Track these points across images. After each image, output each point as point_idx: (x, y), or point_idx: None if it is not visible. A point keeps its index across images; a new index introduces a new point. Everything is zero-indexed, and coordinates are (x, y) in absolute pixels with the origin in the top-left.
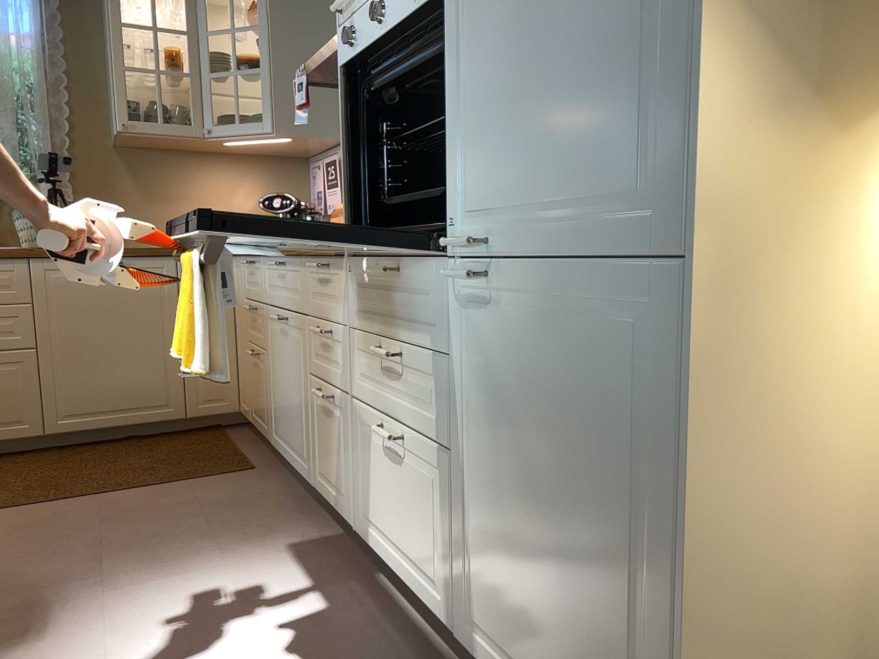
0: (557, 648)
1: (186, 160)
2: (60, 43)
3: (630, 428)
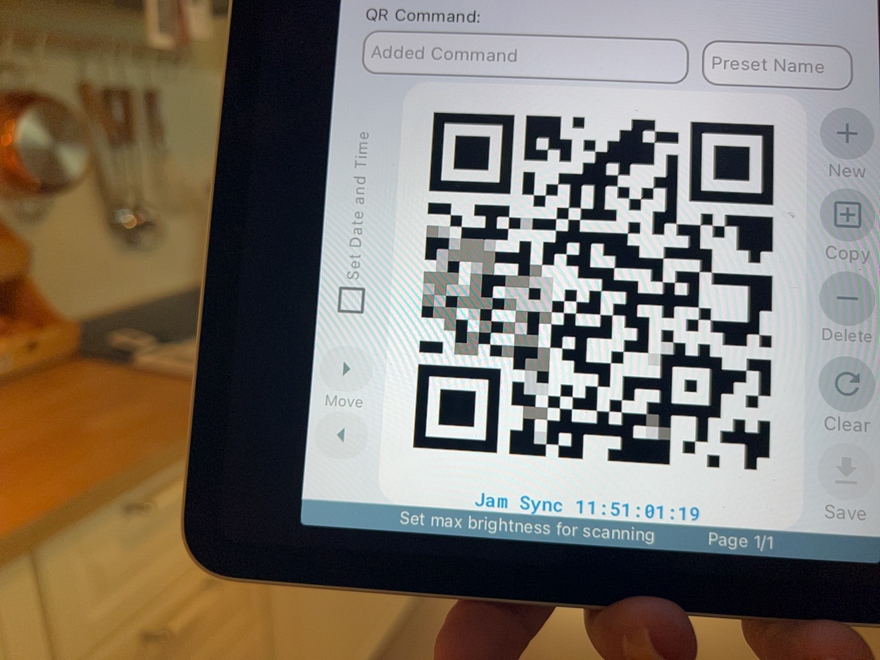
0: None
1: None
2: None
3: None
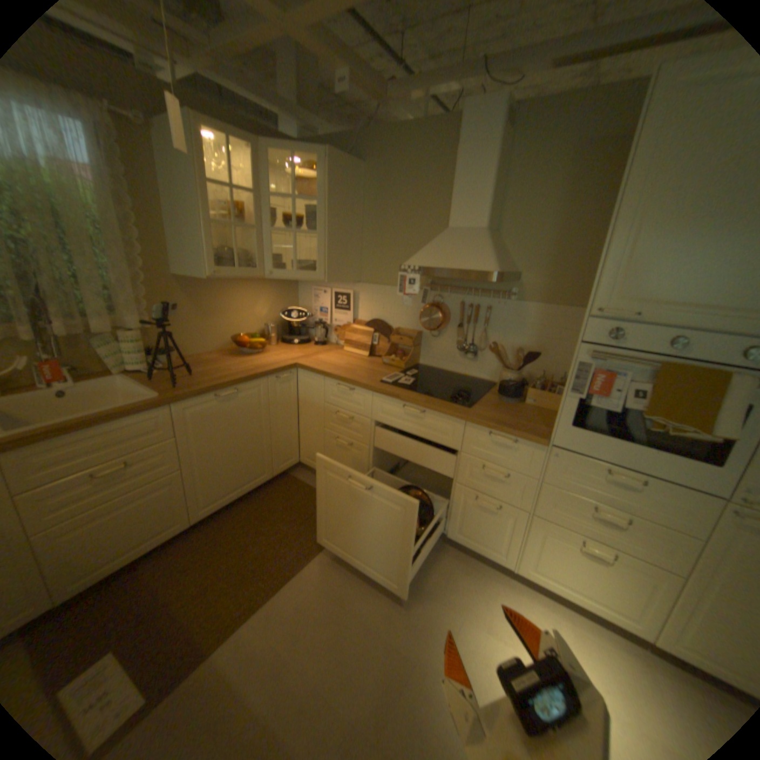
0: None
1: (226, 284)
2: (121, 181)
3: None
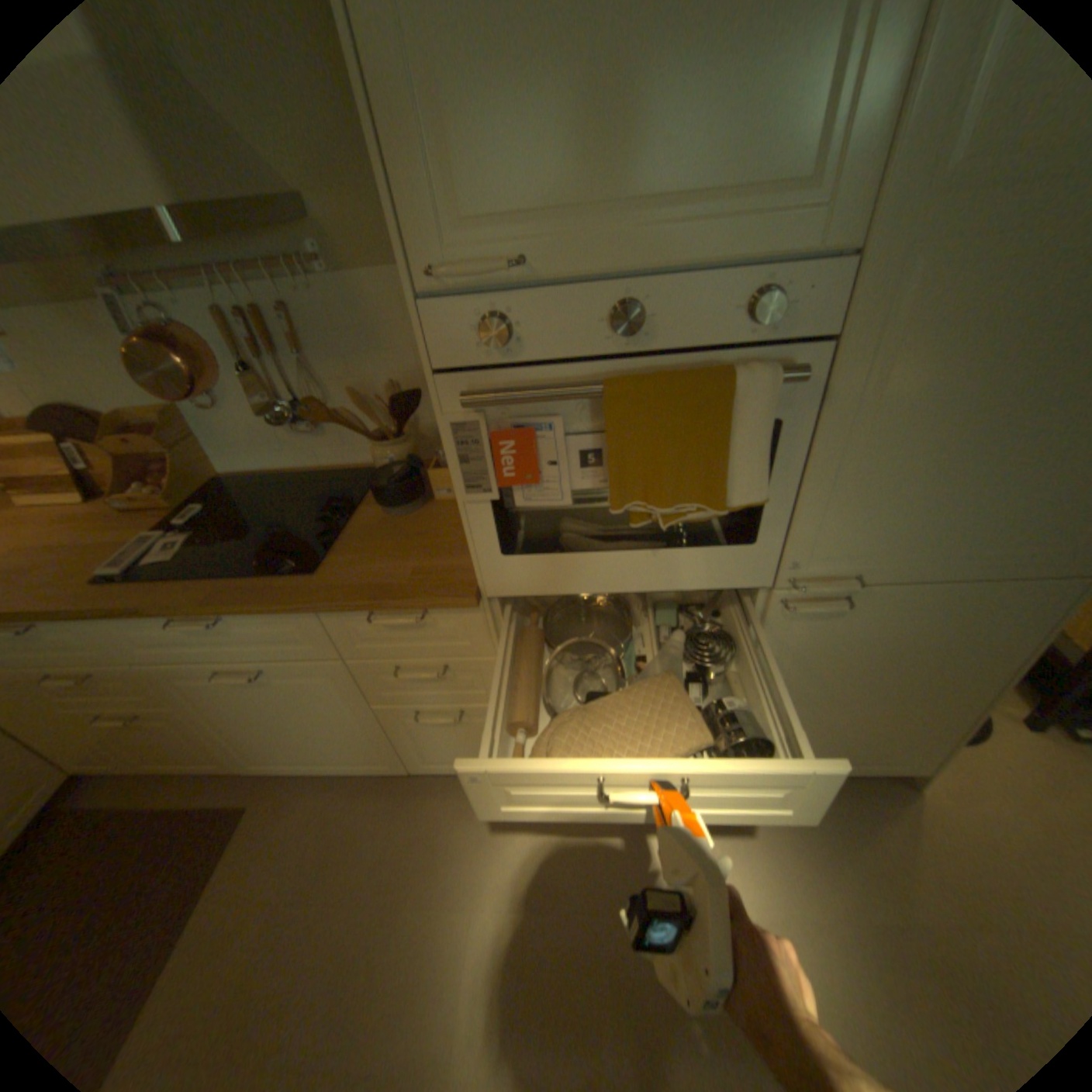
0: (853, 747)
1: None
2: None
3: (980, 653)
